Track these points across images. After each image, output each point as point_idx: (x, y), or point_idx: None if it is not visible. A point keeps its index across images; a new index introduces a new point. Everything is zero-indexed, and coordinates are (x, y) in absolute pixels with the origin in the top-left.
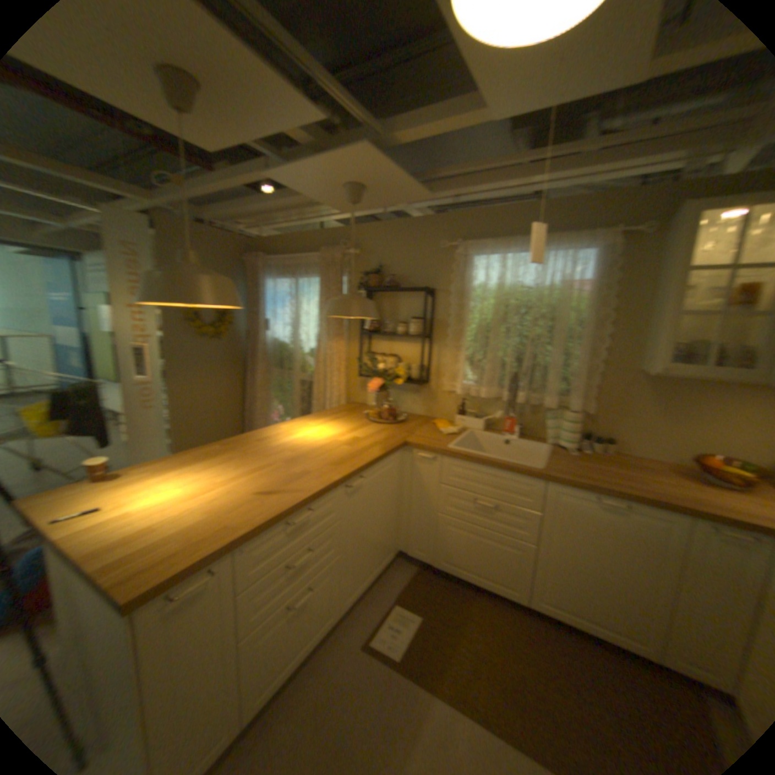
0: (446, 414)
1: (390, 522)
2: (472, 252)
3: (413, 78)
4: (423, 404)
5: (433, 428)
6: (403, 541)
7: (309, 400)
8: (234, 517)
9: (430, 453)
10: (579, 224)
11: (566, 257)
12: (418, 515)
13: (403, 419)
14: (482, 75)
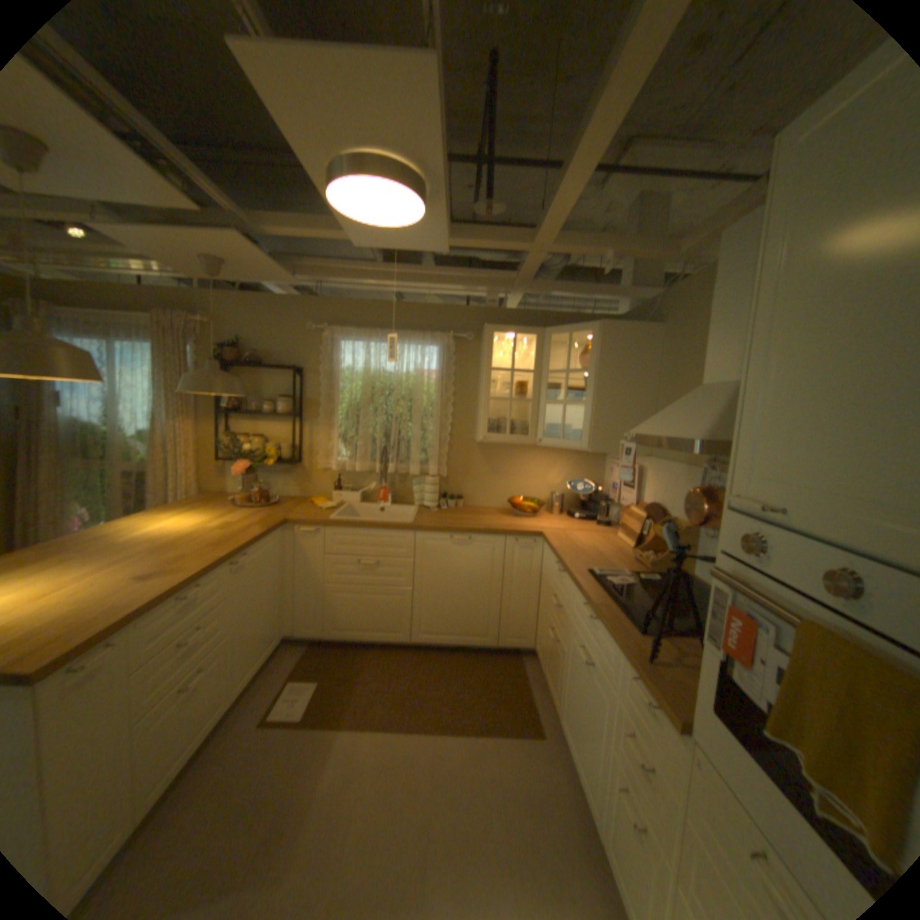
0: (322, 492)
1: (273, 603)
2: (338, 337)
3: (273, 175)
4: (296, 485)
5: (310, 505)
6: (287, 624)
7: (136, 495)
8: (115, 599)
9: (311, 526)
10: (424, 326)
11: (416, 351)
12: (302, 591)
13: (276, 500)
14: (345, 223)
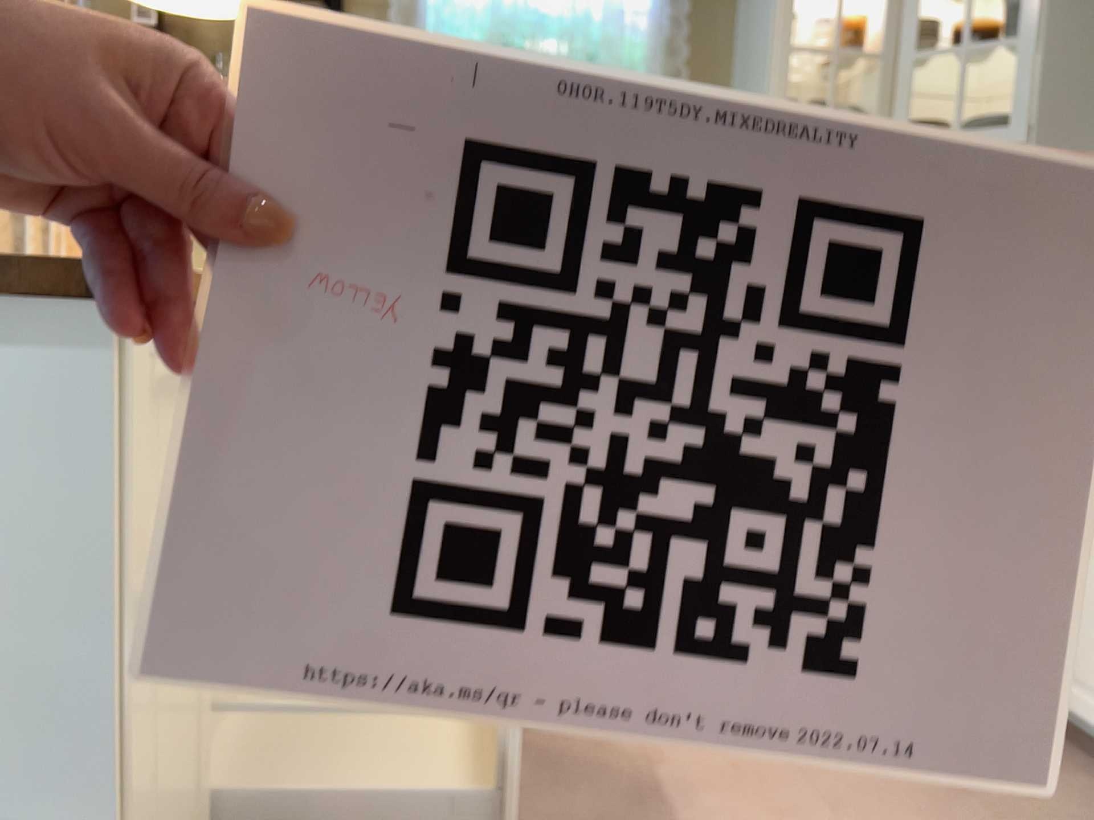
0: None
1: None
2: None
3: None
4: None
5: None
6: None
7: None
8: None
9: None
10: None
11: None
12: None
13: None
14: None
